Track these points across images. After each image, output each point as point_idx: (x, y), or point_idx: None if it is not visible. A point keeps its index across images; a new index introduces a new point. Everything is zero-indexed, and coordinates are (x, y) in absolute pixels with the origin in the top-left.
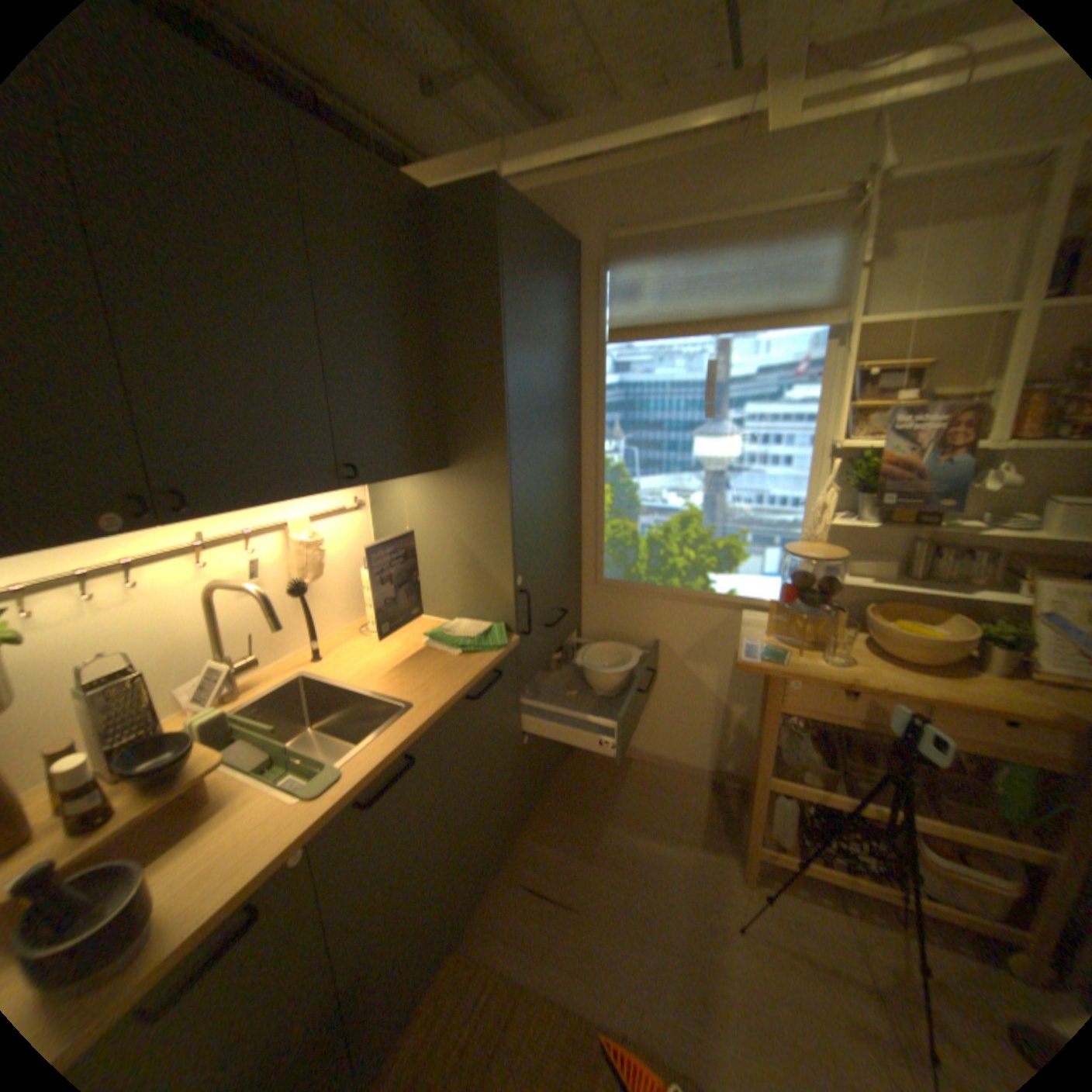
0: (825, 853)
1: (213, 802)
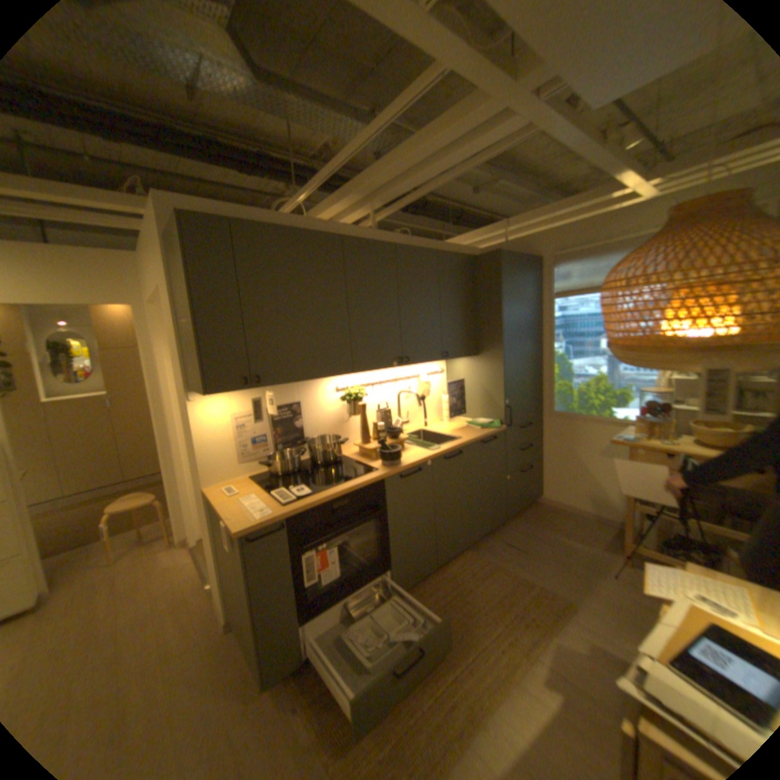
0: (673, 553)
1: (405, 449)
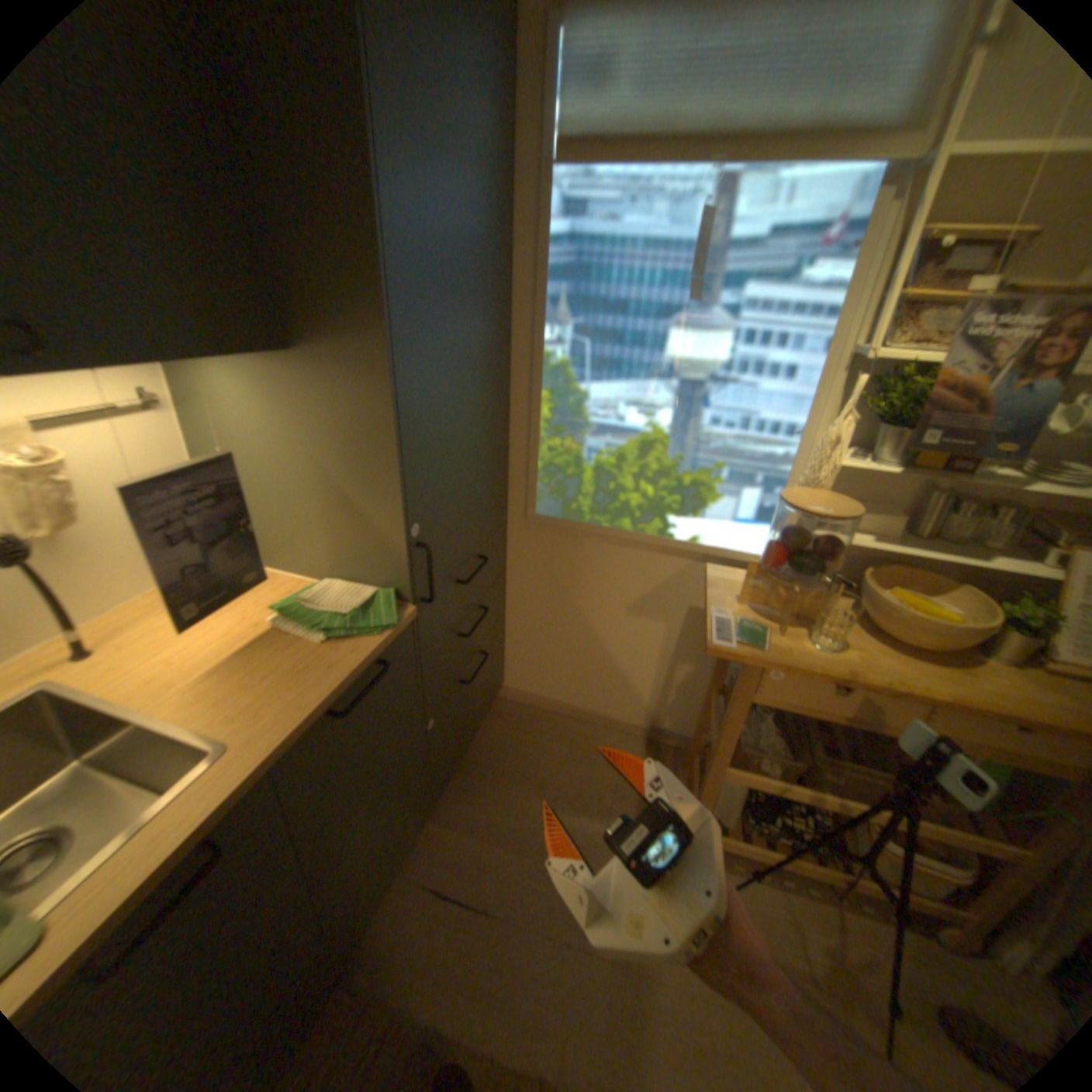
0: (770, 832)
1: None
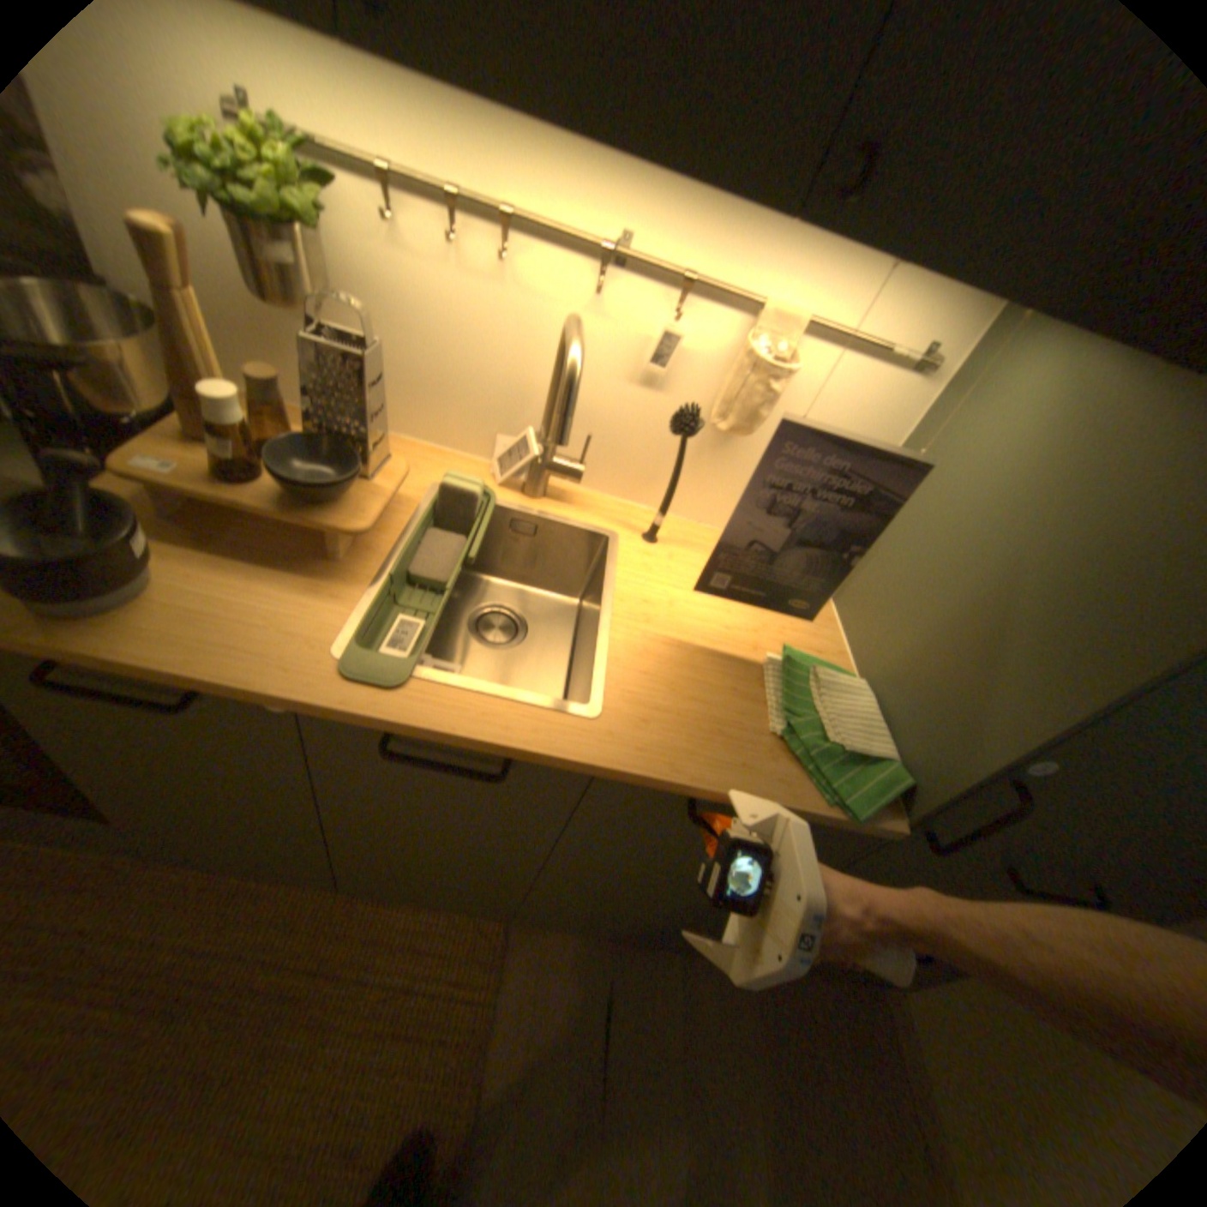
0: None
1: (338, 569)
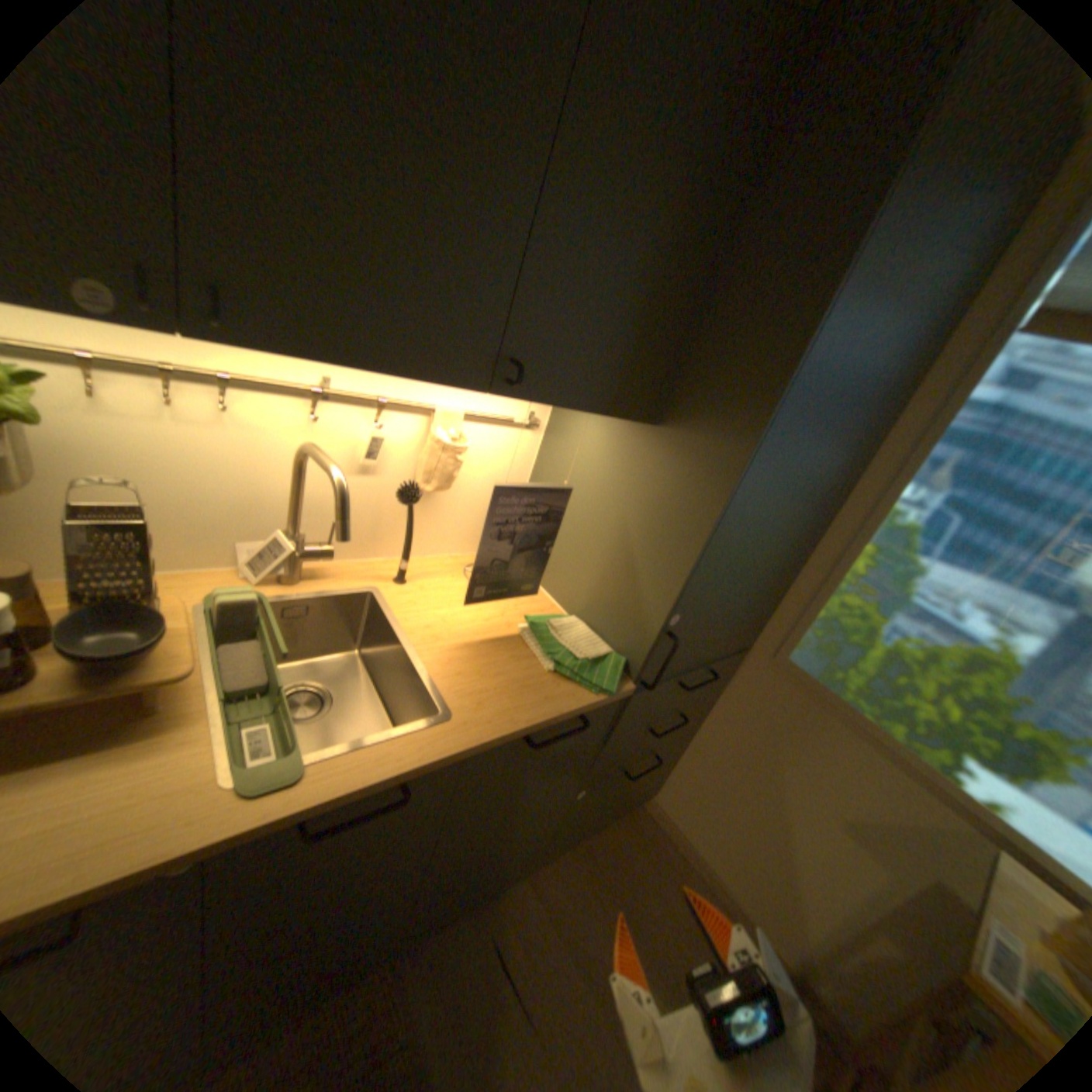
0: None
1: (162, 718)
